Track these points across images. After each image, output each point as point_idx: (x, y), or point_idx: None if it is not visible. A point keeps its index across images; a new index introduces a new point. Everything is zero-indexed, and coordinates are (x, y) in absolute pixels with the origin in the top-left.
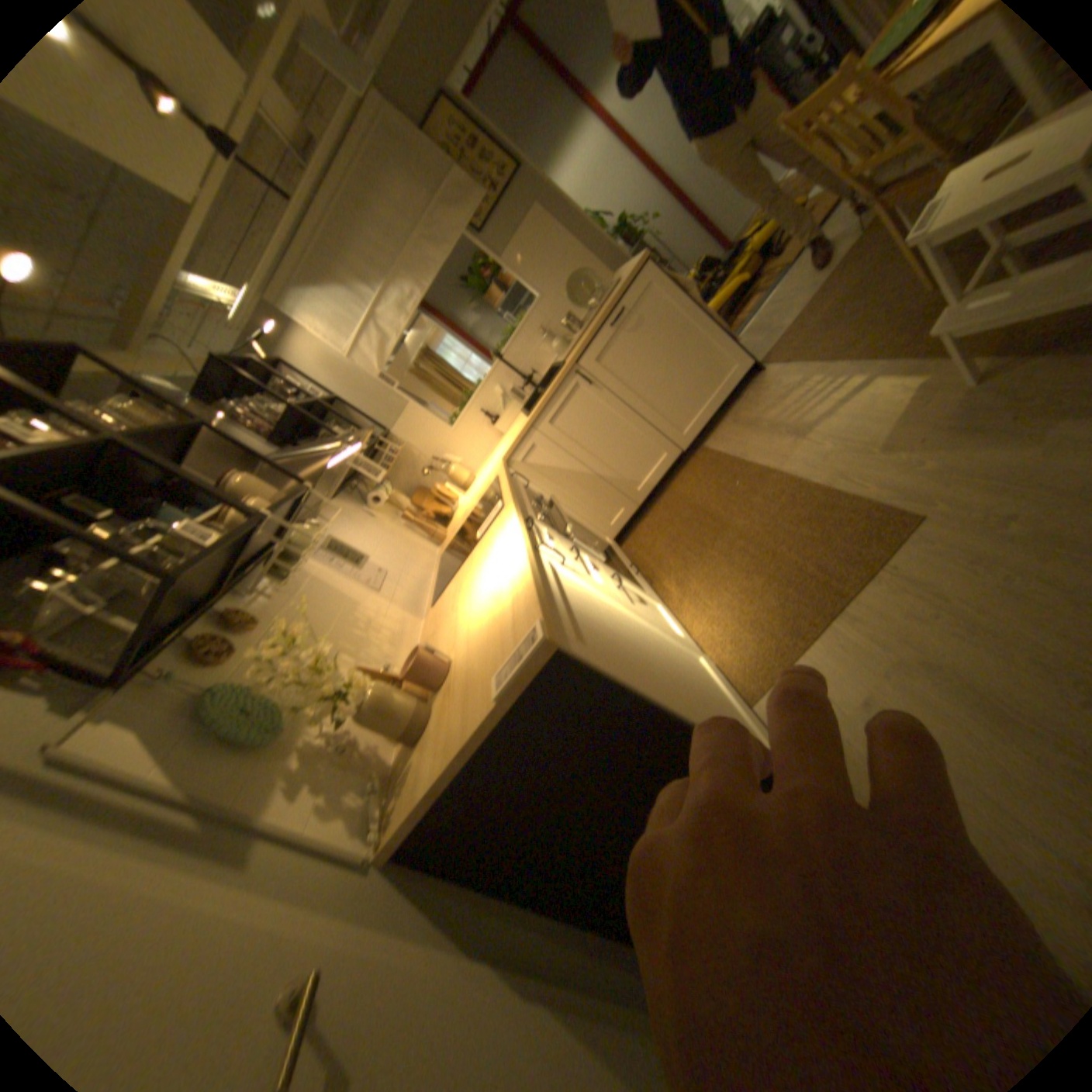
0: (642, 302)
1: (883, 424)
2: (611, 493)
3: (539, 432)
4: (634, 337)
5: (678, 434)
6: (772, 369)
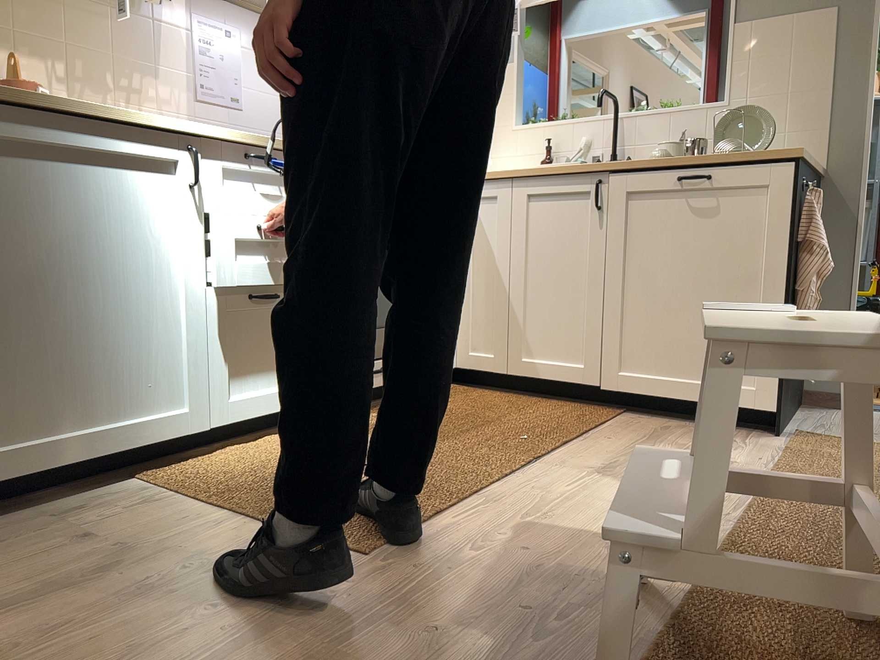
0: (731, 195)
1: (584, 521)
2: (499, 326)
3: (511, 191)
4: (684, 217)
5: (612, 362)
6: (774, 438)
